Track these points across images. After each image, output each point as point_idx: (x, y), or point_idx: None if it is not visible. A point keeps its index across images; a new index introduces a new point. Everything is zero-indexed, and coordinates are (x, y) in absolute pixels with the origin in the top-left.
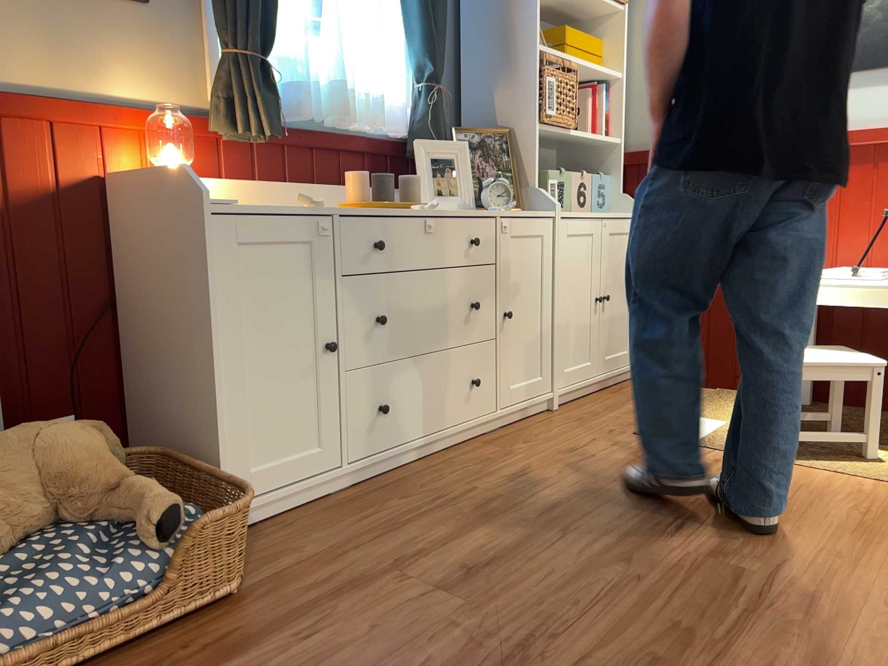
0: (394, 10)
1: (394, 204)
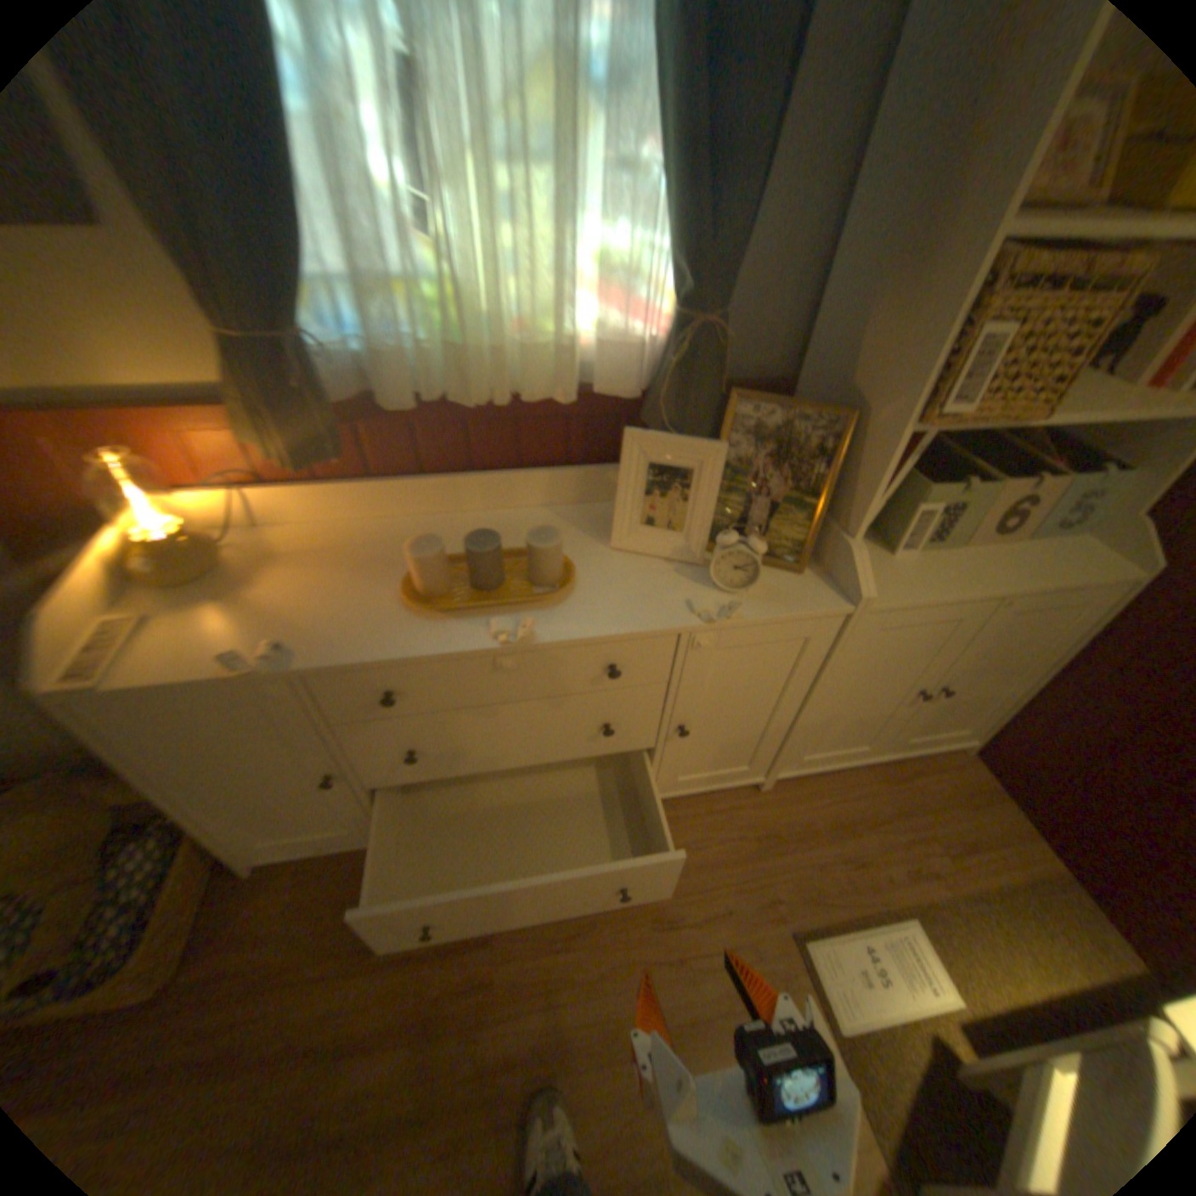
0: (642, 114)
1: (470, 608)
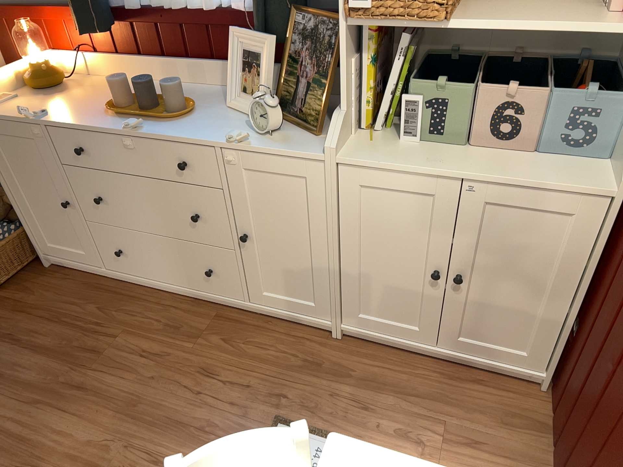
0: None
1: (130, 115)
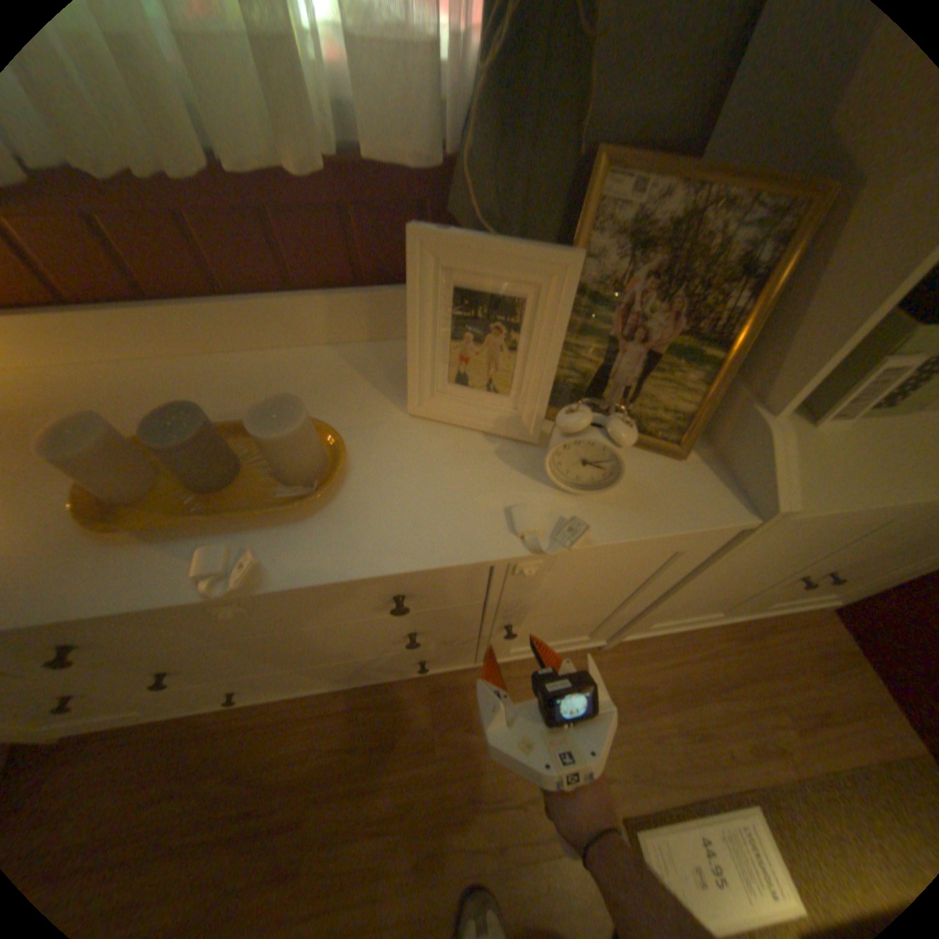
0: None
1: (170, 528)
